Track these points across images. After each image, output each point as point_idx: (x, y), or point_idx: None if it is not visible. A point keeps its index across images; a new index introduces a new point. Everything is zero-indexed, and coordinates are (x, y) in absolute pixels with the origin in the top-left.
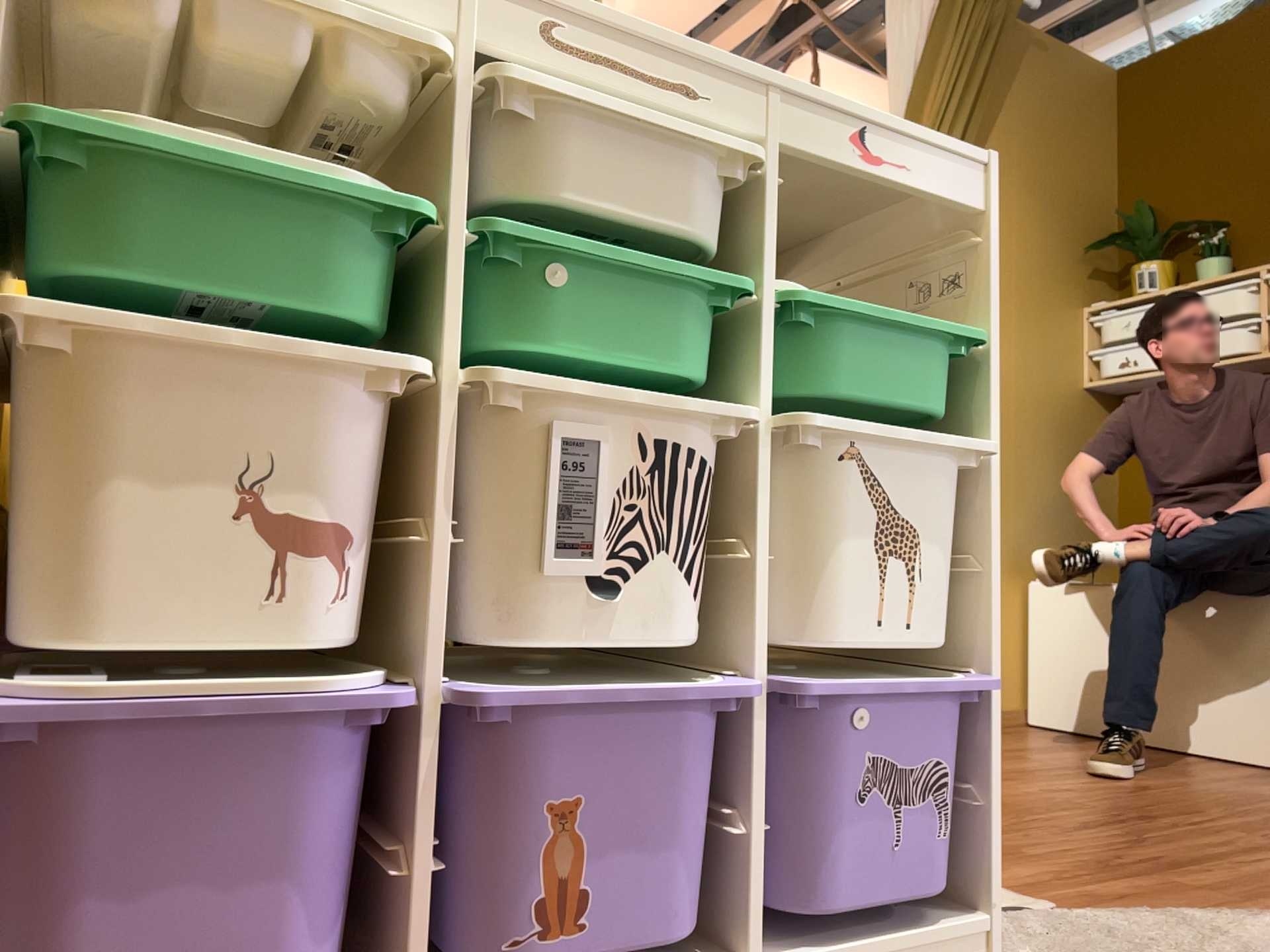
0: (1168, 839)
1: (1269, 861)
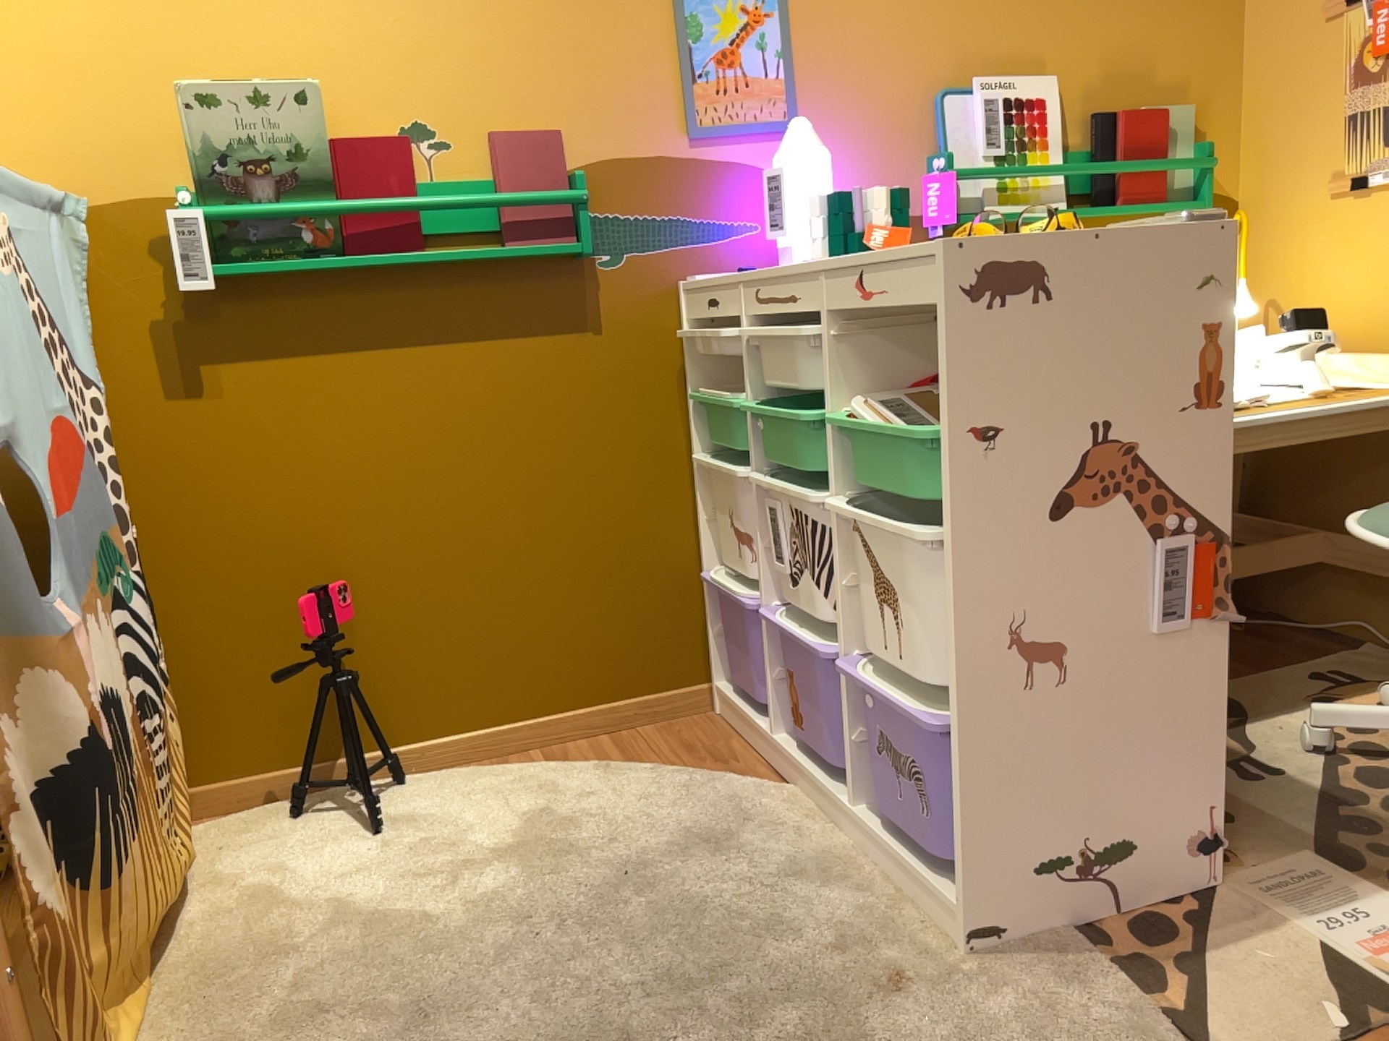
0: None
1: None
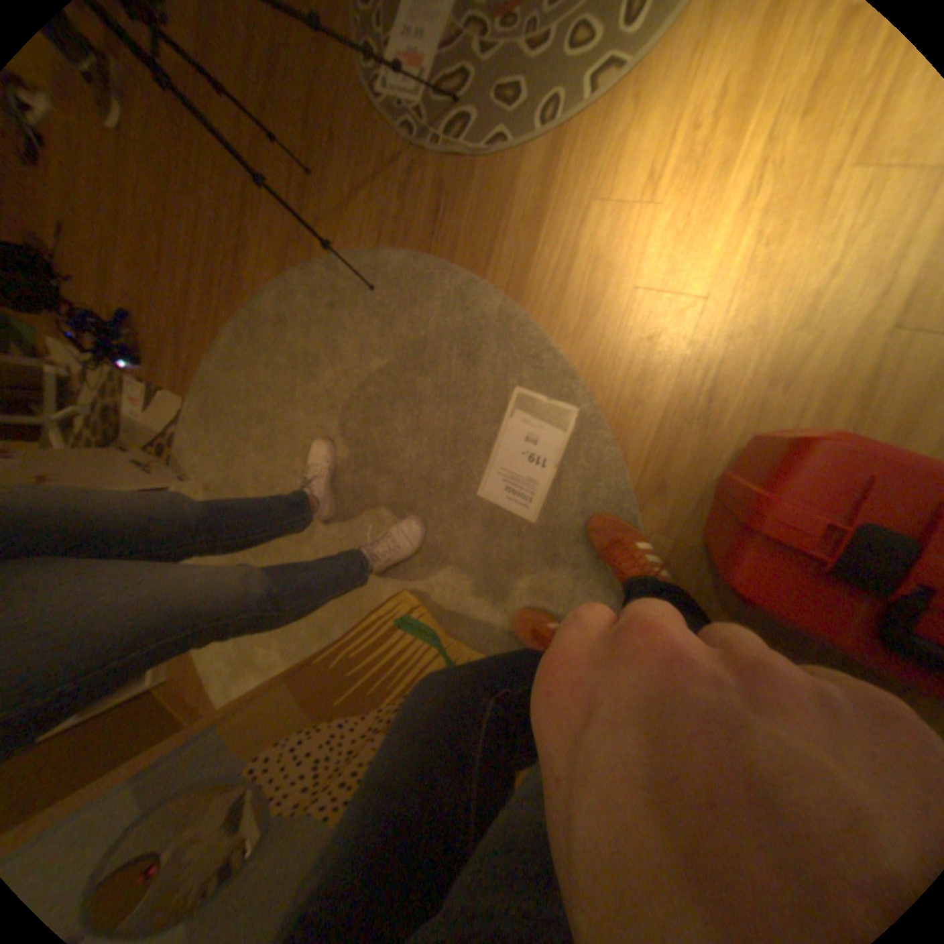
0: (178, 256)
1: (202, 254)
